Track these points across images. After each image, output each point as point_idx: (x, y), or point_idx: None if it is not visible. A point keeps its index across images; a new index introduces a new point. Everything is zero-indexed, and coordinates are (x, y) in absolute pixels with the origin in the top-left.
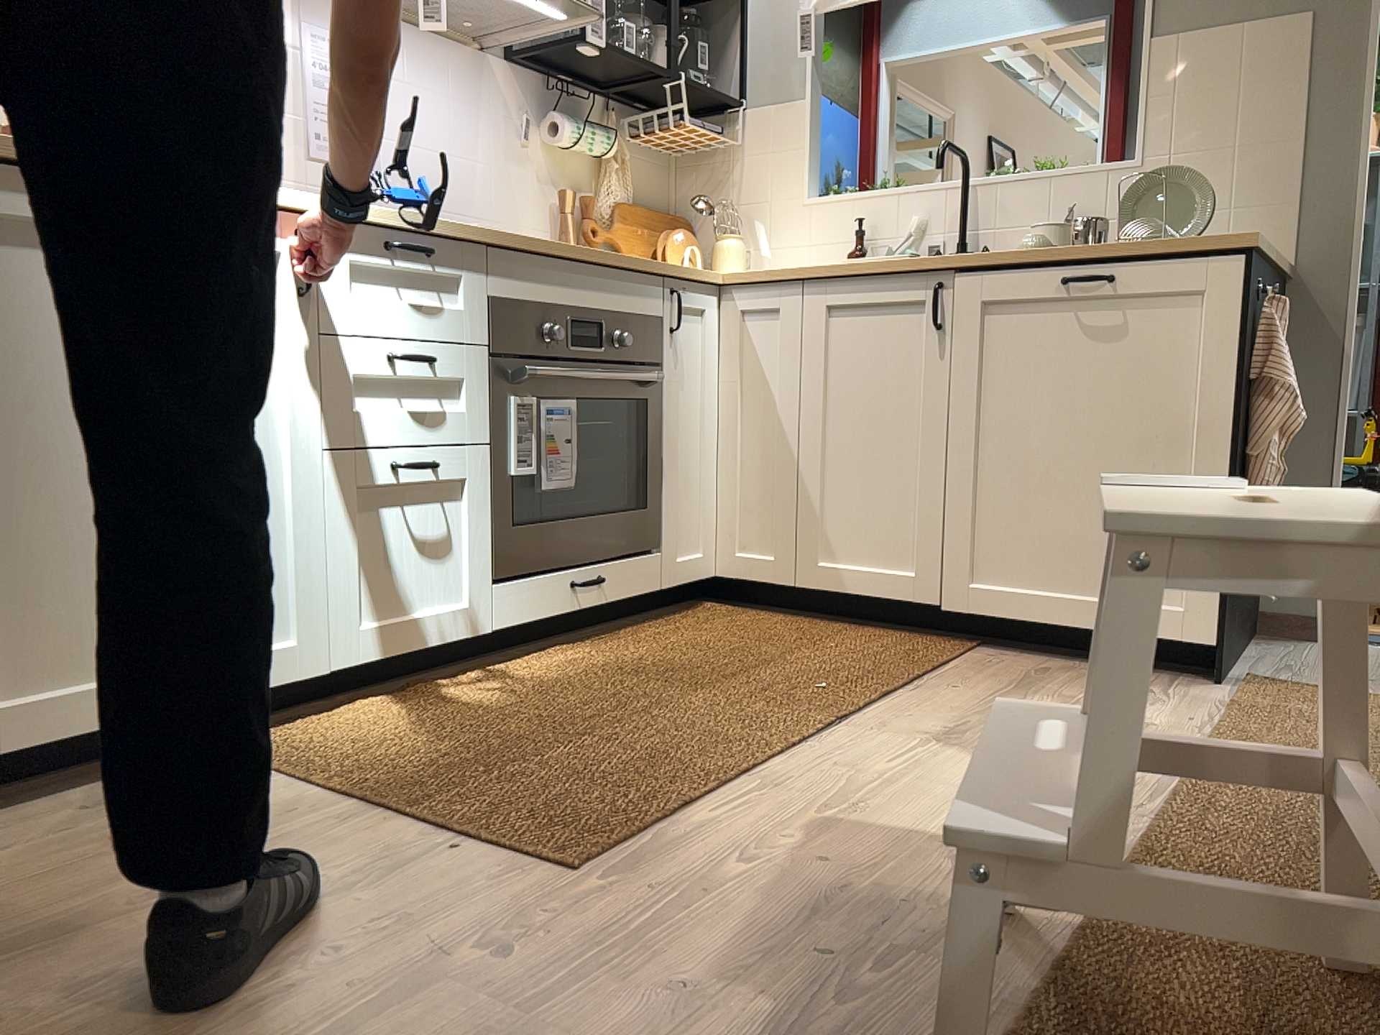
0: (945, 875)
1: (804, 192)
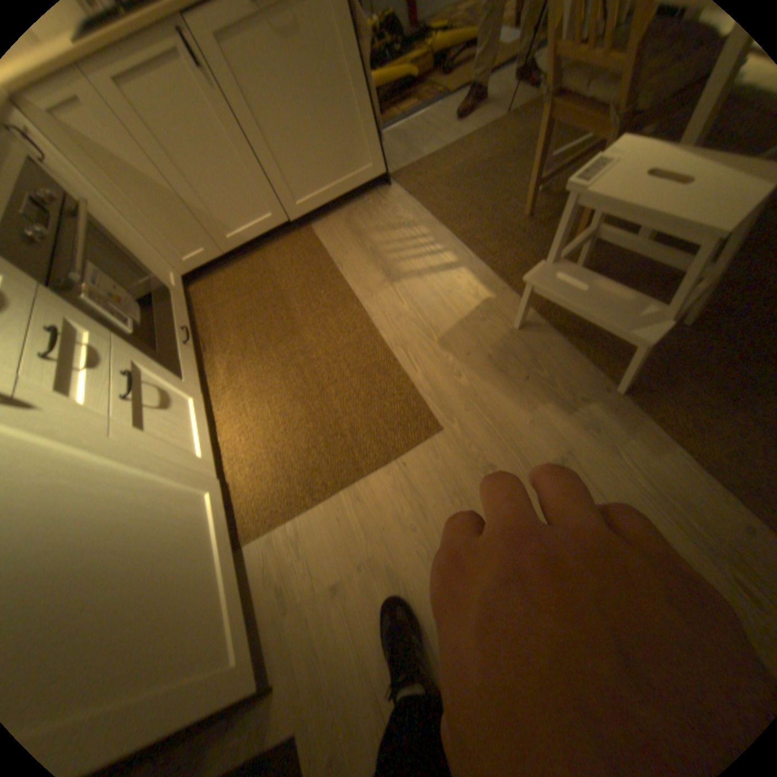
0: (490, 327)
1: None
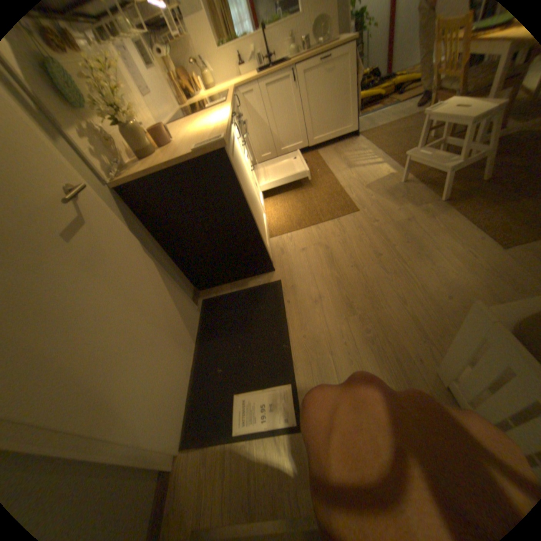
0: (391, 181)
1: (215, 46)
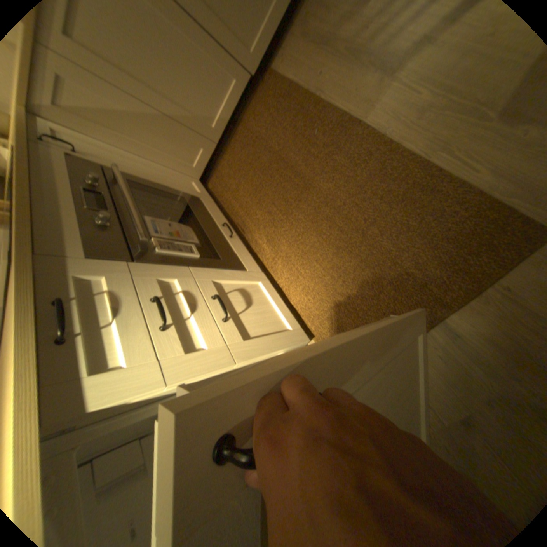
0: None
1: None
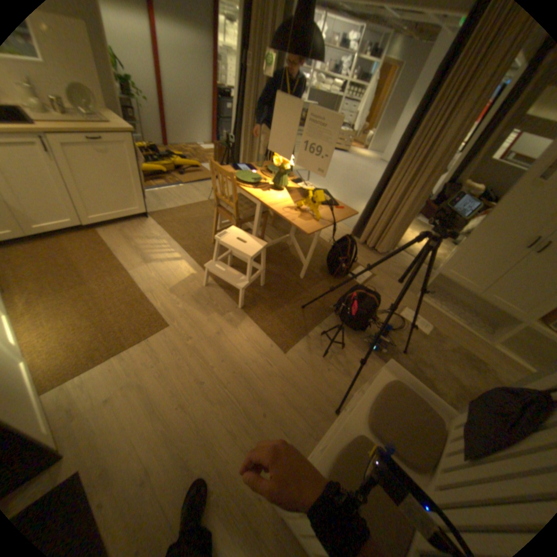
0: (194, 284)
1: None
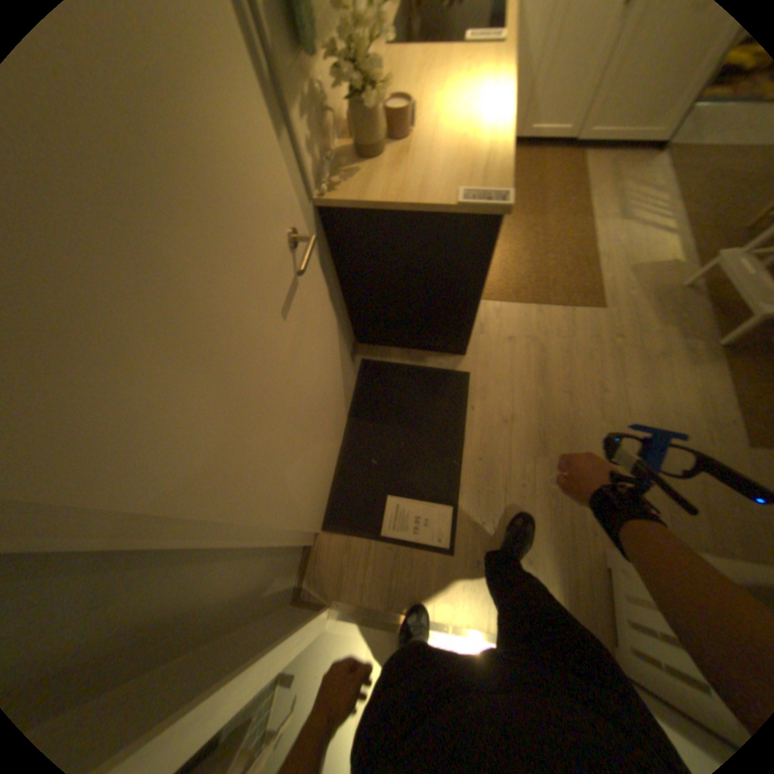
0: (671, 275)
1: None
